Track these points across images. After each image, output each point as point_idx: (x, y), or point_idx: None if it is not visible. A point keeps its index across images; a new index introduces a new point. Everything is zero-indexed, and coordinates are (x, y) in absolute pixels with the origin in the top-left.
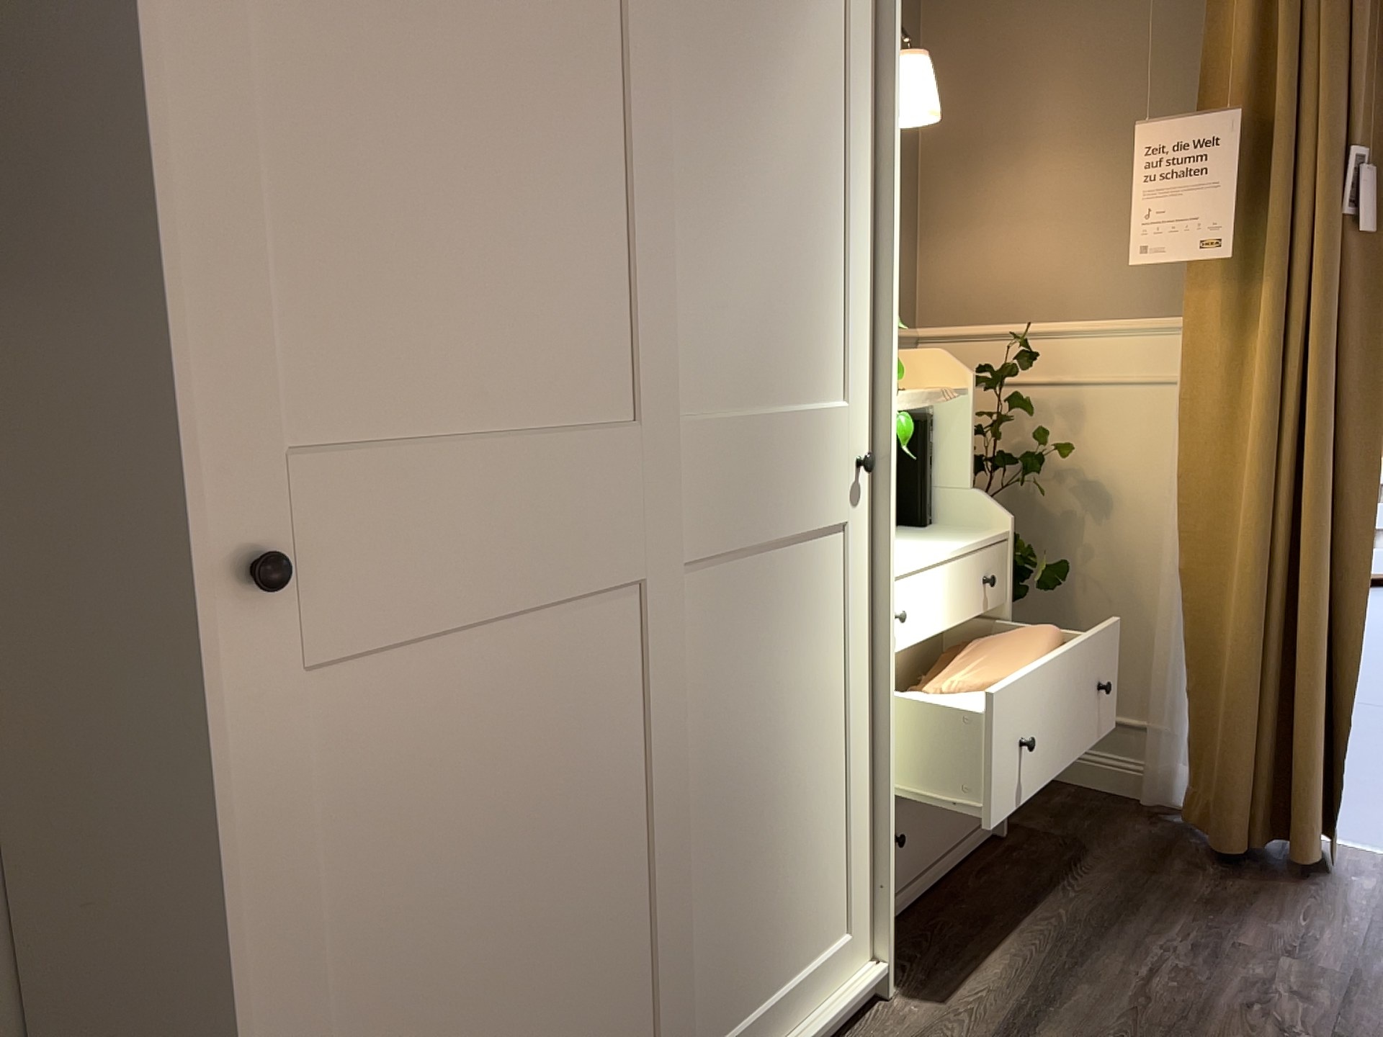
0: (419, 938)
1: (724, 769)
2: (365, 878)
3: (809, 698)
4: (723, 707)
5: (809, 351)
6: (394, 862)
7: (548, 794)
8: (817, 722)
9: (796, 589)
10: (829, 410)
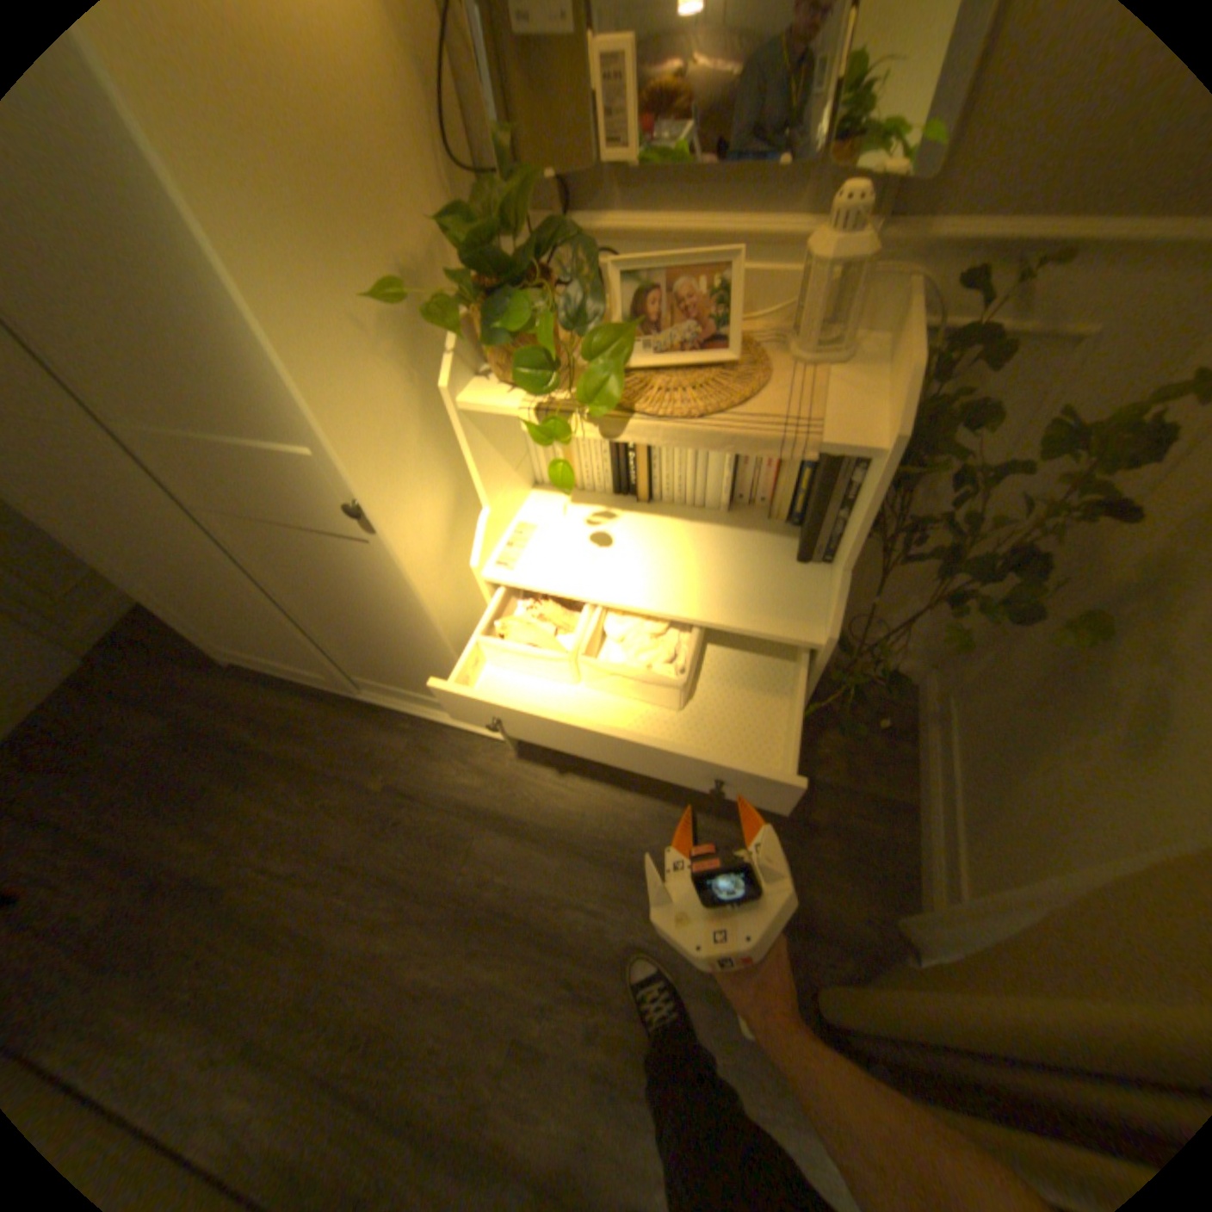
0: (140, 578)
1: (318, 613)
2: (91, 551)
3: (392, 621)
4: (296, 588)
5: (225, 384)
6: (104, 552)
7: (166, 567)
8: (409, 635)
9: (336, 562)
10: (296, 447)
